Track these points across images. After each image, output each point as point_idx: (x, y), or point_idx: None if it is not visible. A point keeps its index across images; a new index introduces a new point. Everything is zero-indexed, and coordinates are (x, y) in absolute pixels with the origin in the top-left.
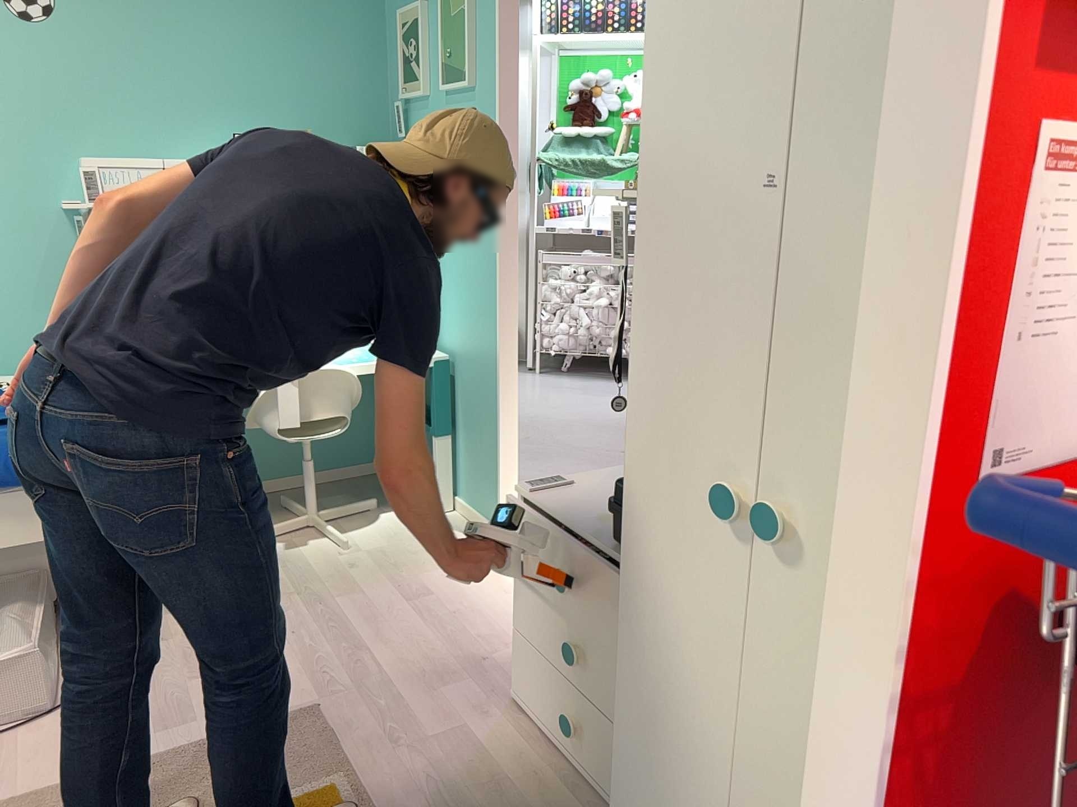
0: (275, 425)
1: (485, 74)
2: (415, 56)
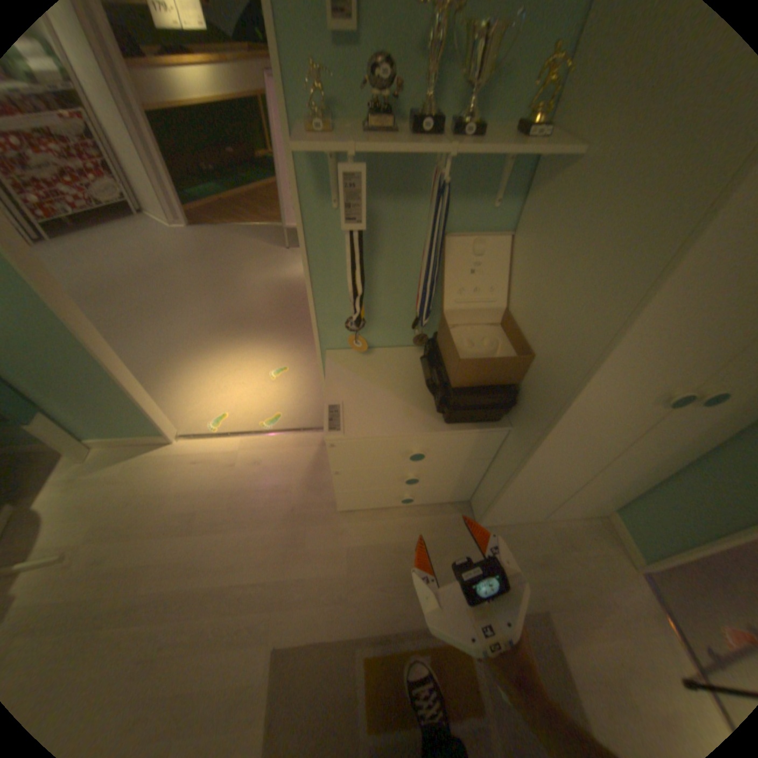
0: None
1: None
2: None
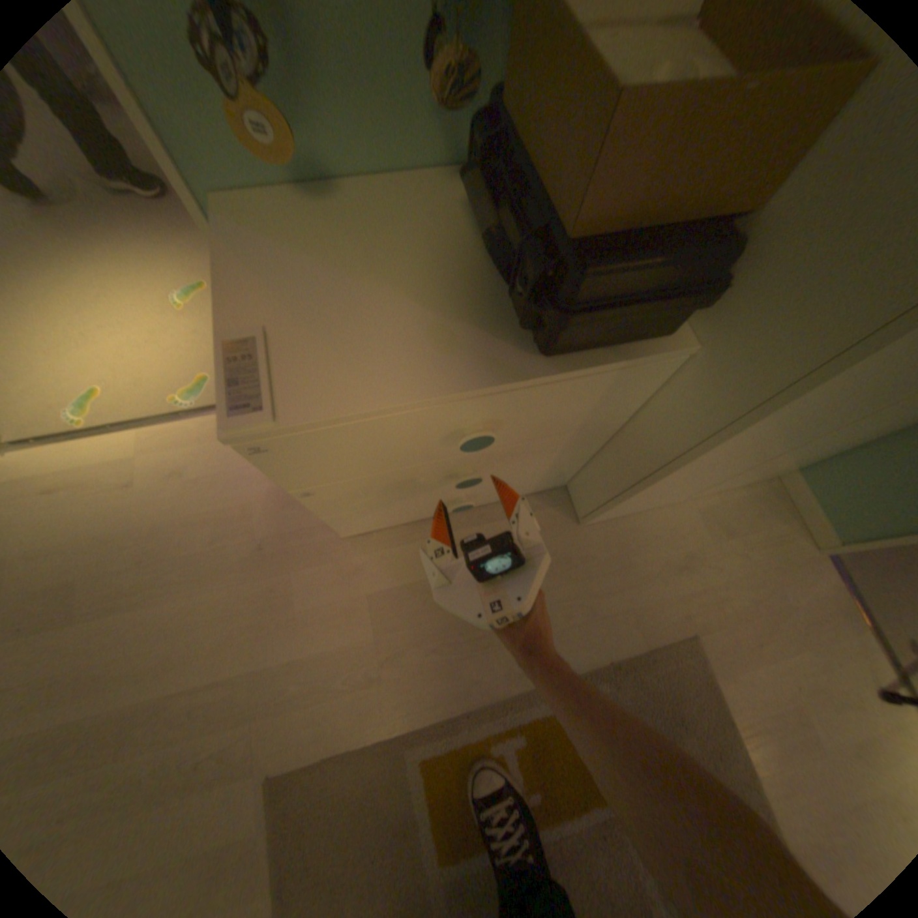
0: None
1: None
2: None
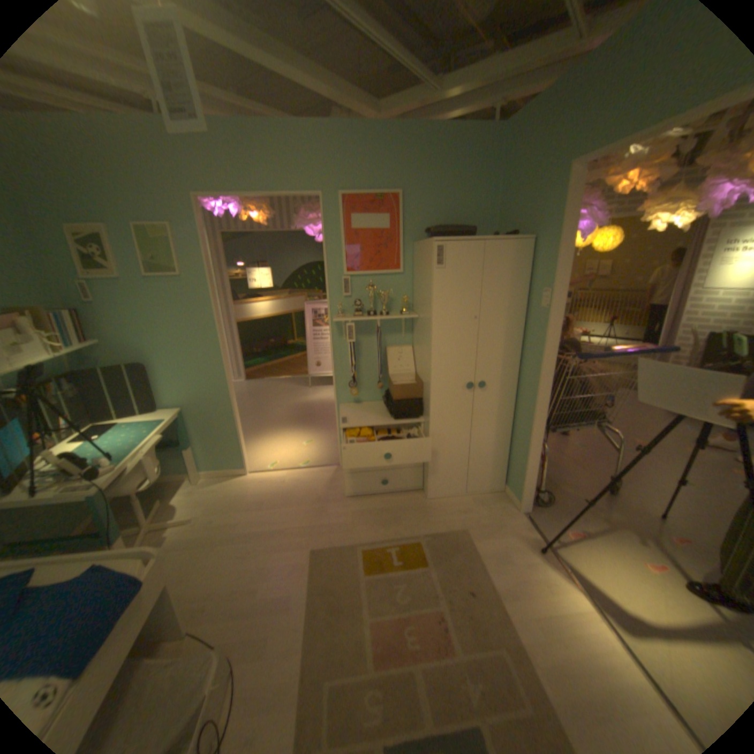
0: (133, 486)
1: (191, 269)
2: (98, 254)
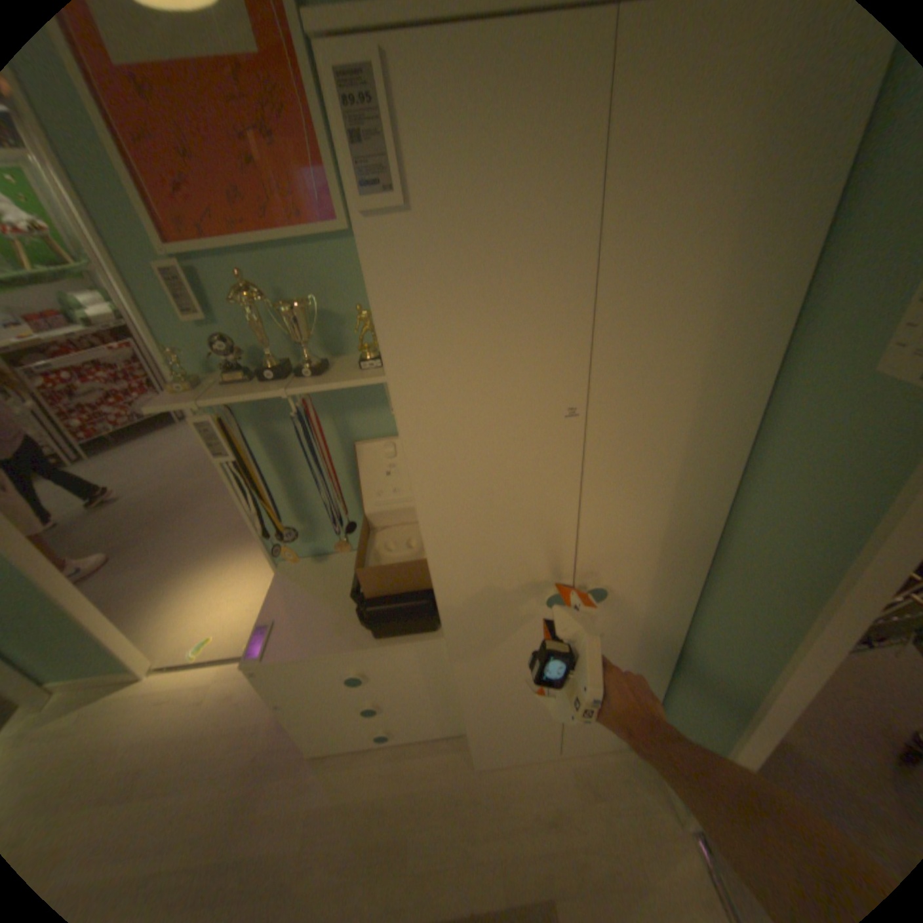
0: None
1: None
2: None
